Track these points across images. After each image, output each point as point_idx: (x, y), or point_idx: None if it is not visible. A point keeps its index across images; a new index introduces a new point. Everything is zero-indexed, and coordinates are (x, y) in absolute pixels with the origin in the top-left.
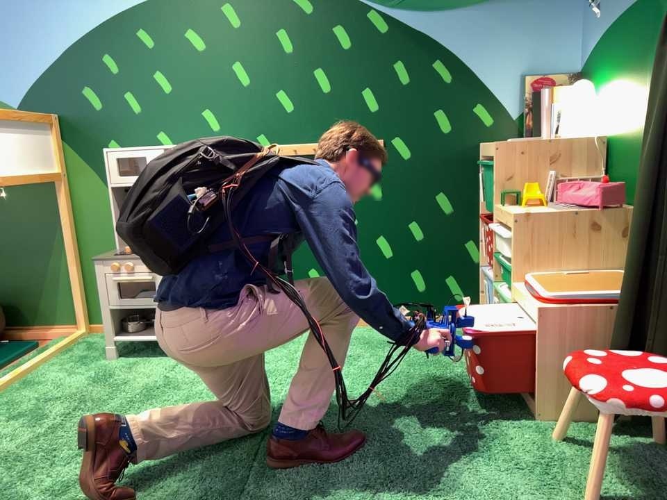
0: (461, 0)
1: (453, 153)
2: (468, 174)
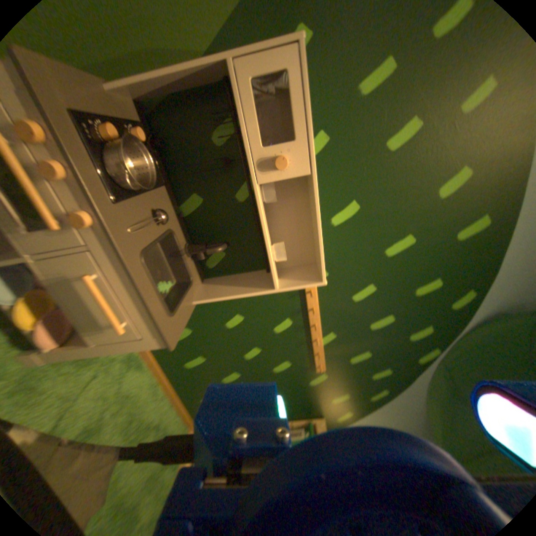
0: (433, 407)
1: (315, 408)
2: (300, 416)
